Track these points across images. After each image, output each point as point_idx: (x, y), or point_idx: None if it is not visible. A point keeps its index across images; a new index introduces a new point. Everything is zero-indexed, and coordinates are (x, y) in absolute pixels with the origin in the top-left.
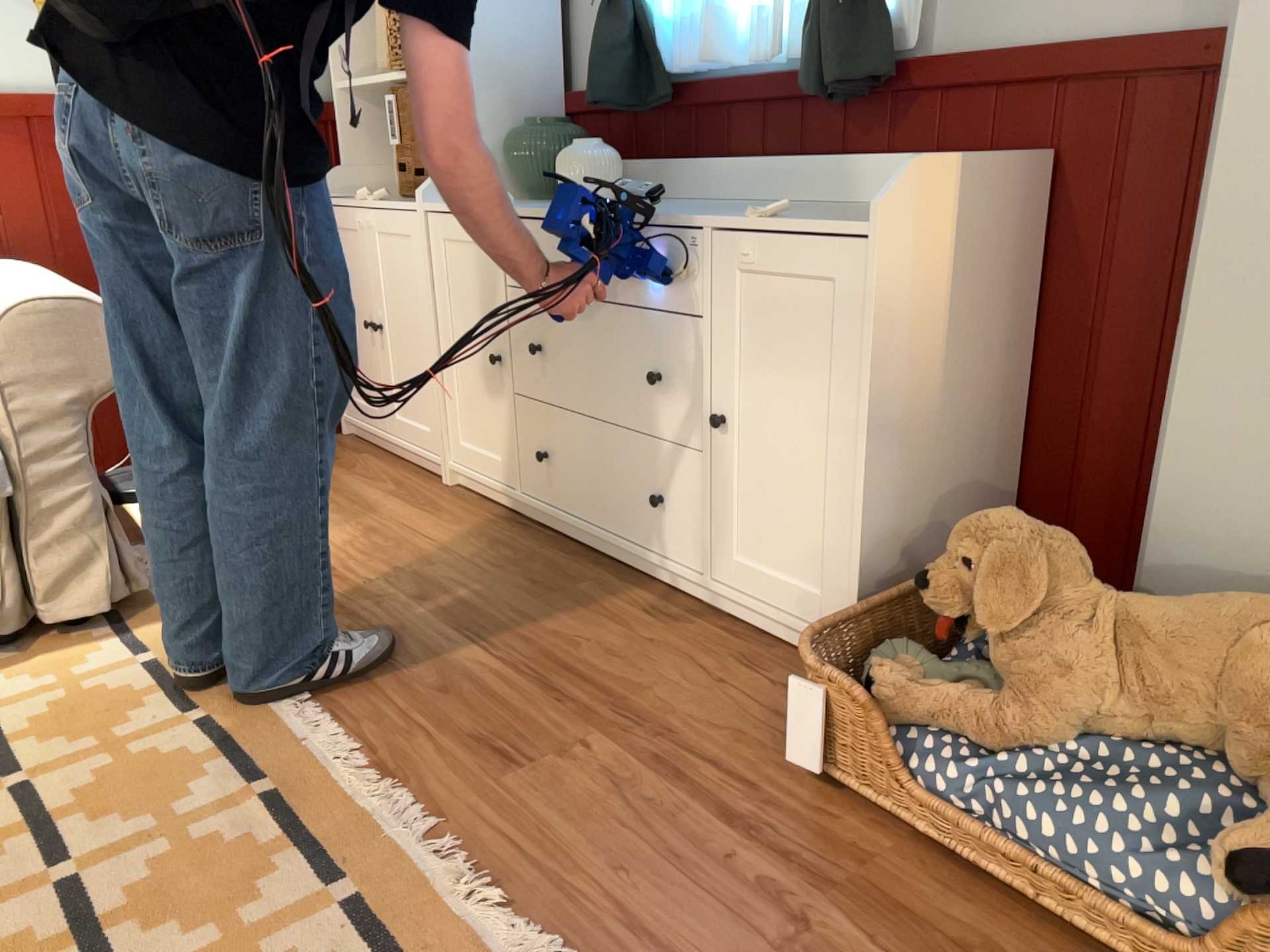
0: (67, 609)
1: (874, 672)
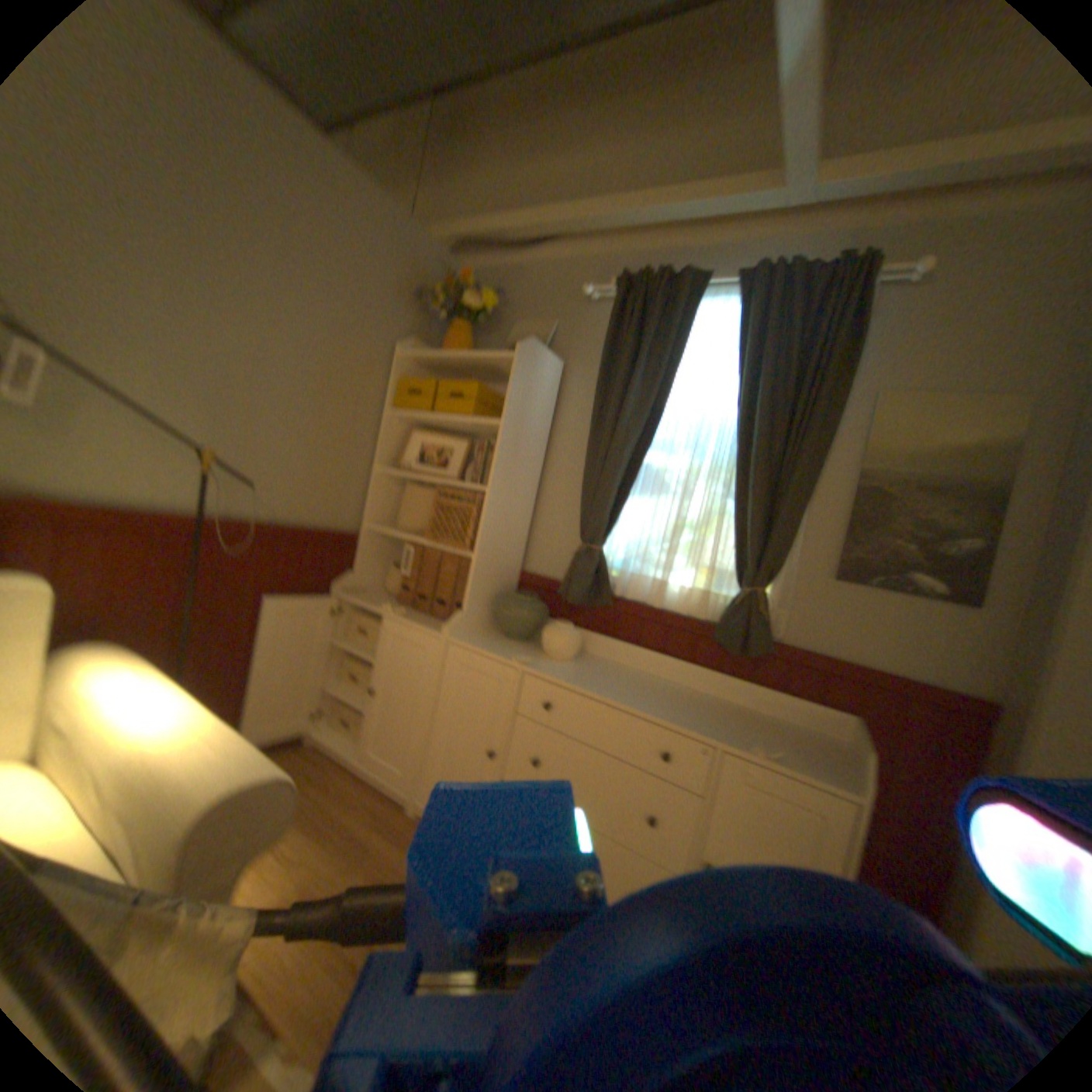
0: None
1: None
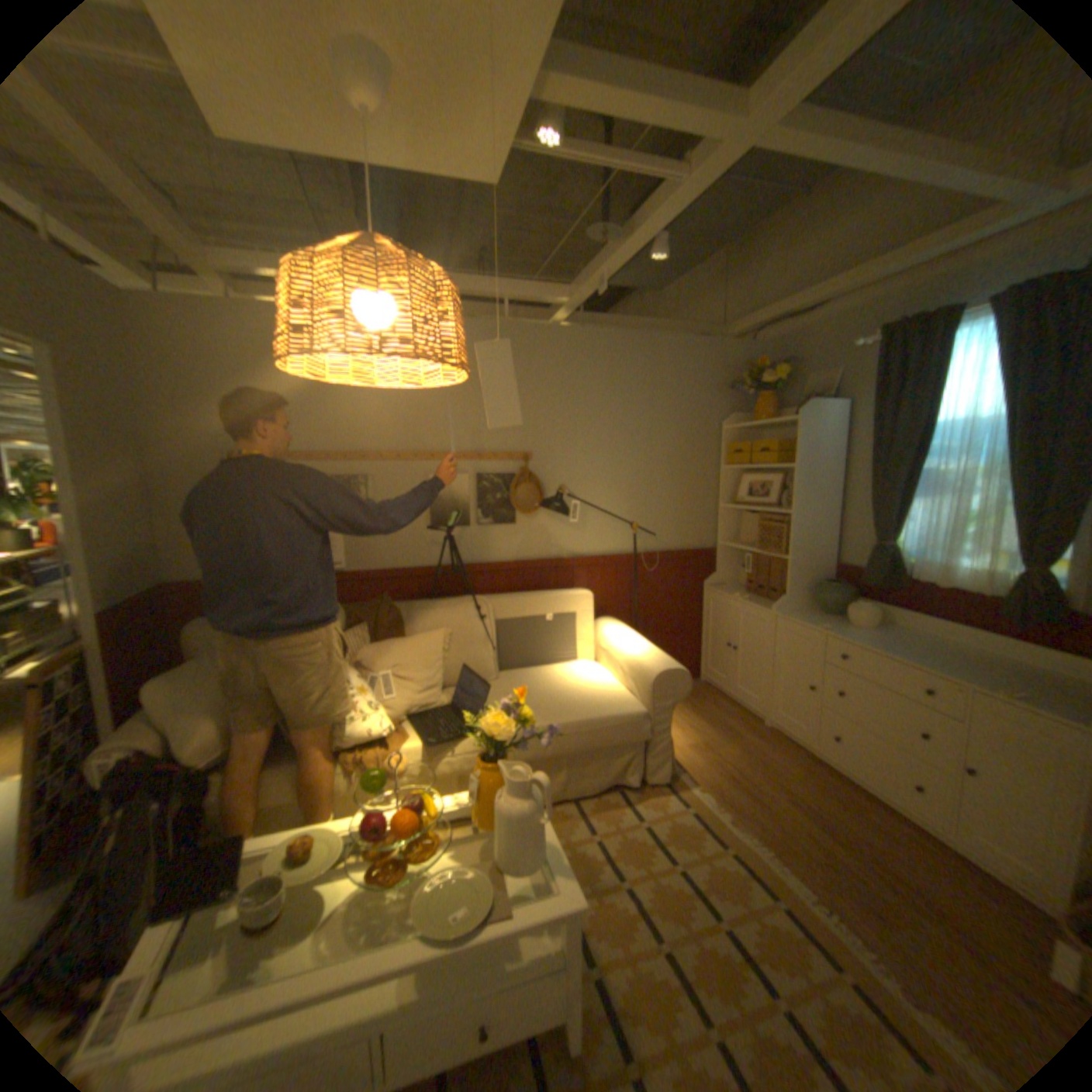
0: (655, 780)
1: None
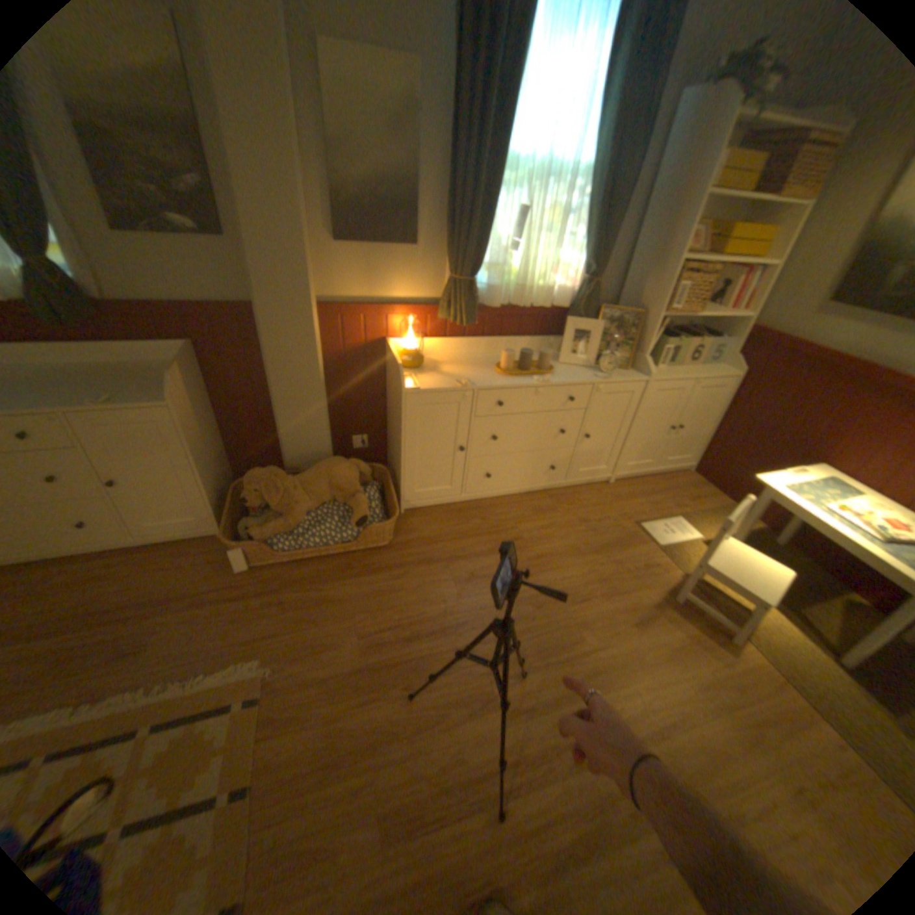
0: None
1: (247, 534)
